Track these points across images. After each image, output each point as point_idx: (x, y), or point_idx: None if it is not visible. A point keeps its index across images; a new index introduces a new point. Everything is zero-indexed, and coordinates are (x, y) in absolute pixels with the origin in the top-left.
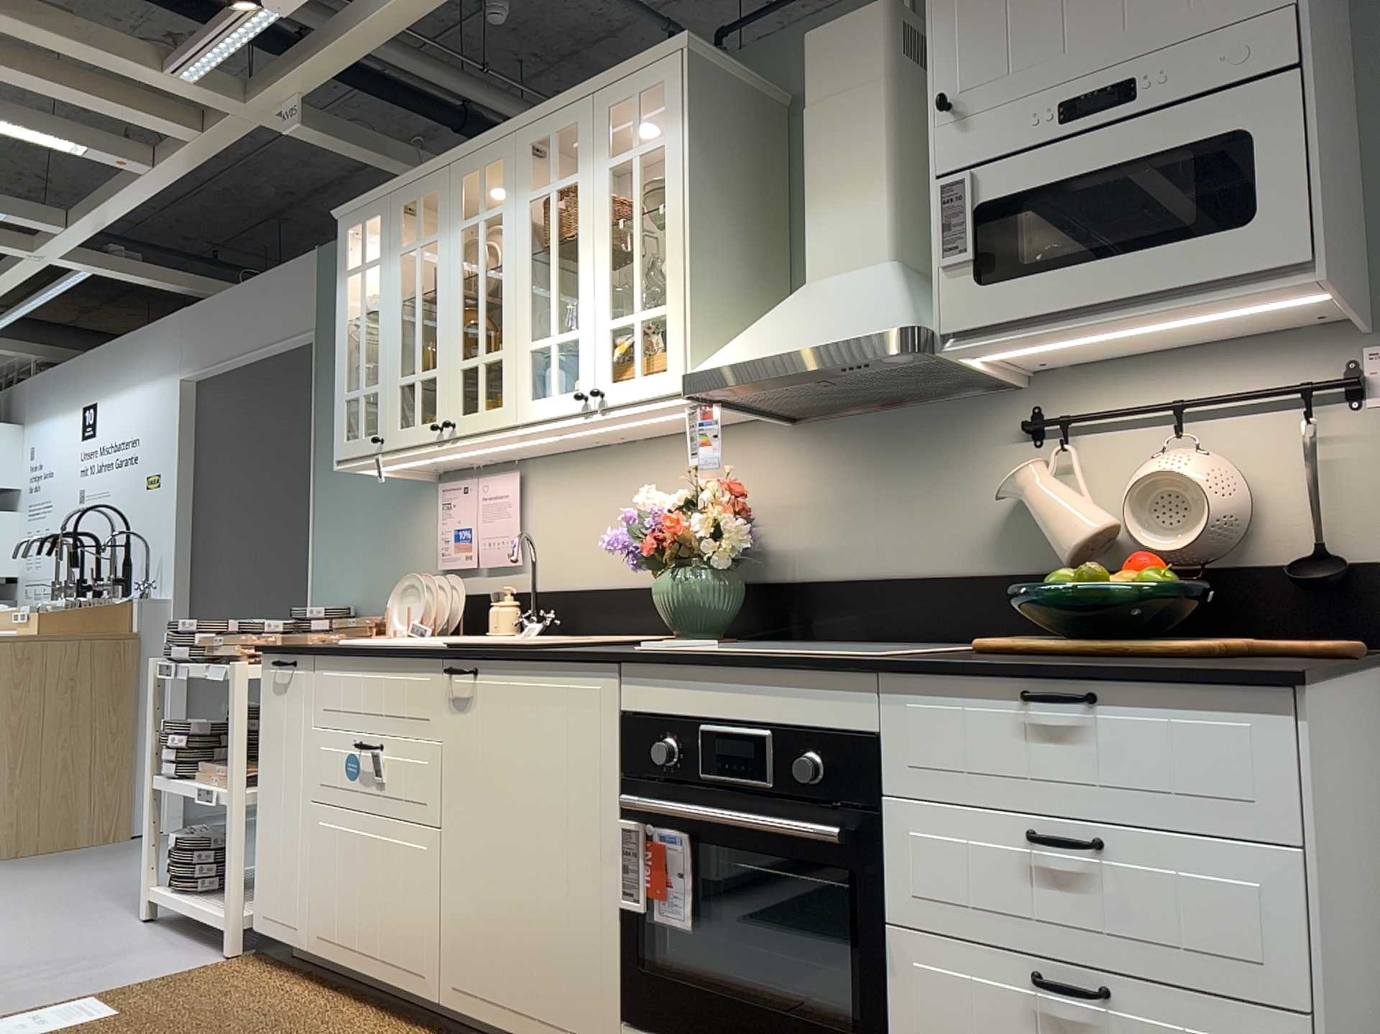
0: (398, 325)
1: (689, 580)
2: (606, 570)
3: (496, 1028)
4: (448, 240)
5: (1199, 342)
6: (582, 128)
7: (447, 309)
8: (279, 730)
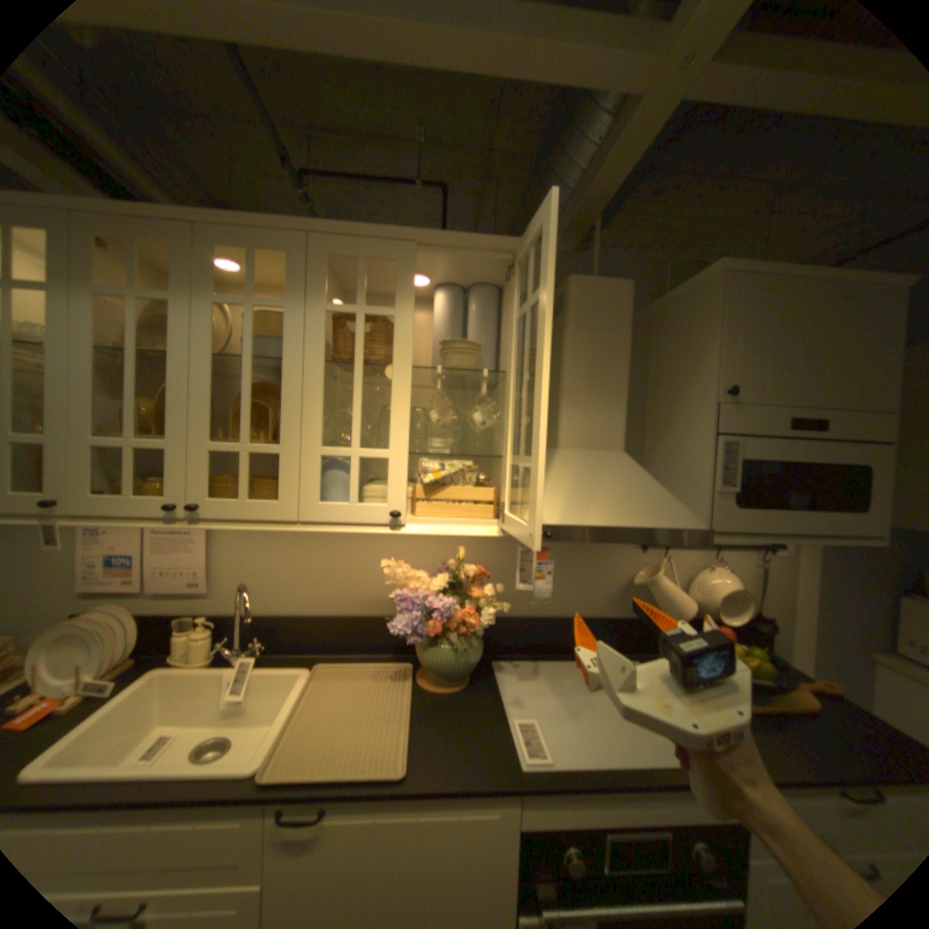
0: (86, 374)
1: (458, 646)
2: (313, 601)
3: None
4: (188, 305)
5: None
6: (403, 266)
7: (186, 380)
8: None
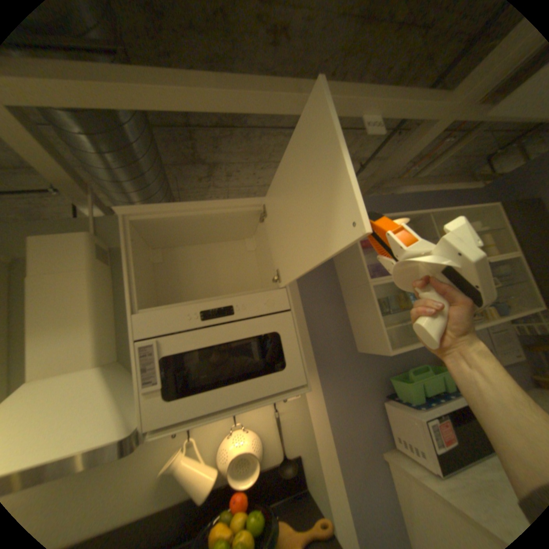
0: None
1: None
2: None
3: None
4: None
5: None
6: None
7: None
8: None
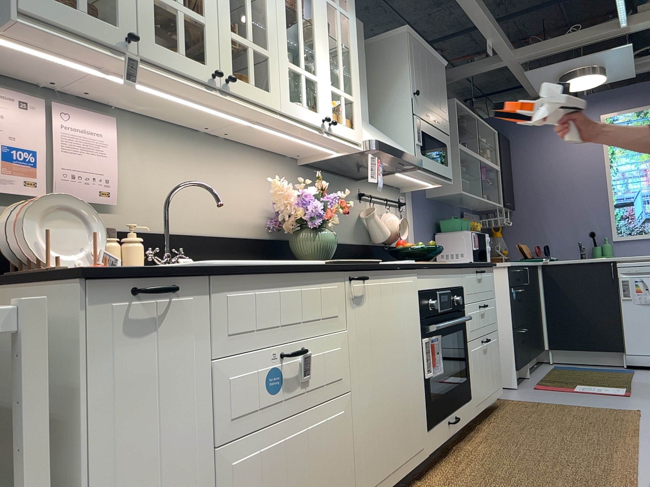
0: None
1: (327, 235)
2: (201, 222)
3: None
4: None
5: (385, 183)
6: None
7: None
8: (142, 387)
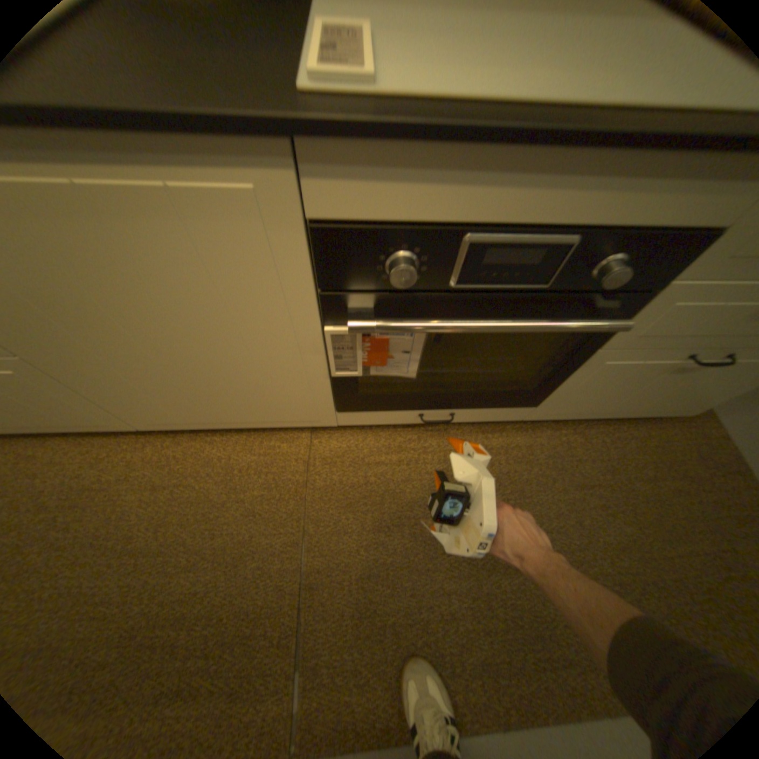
0: None
1: None
2: None
3: (210, 429)
4: None
5: None
6: None
7: None
8: None
